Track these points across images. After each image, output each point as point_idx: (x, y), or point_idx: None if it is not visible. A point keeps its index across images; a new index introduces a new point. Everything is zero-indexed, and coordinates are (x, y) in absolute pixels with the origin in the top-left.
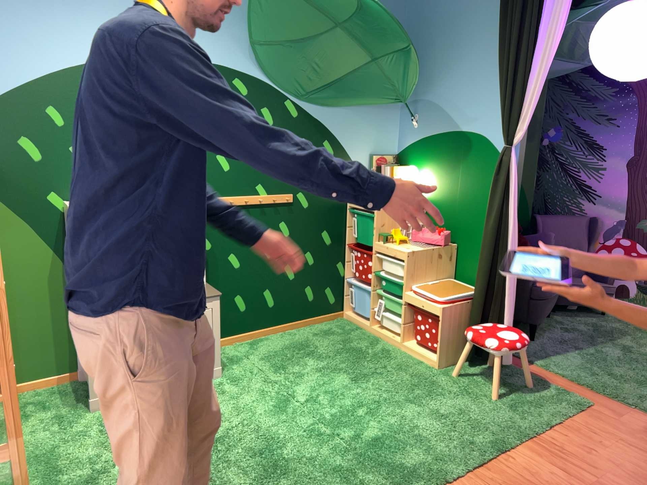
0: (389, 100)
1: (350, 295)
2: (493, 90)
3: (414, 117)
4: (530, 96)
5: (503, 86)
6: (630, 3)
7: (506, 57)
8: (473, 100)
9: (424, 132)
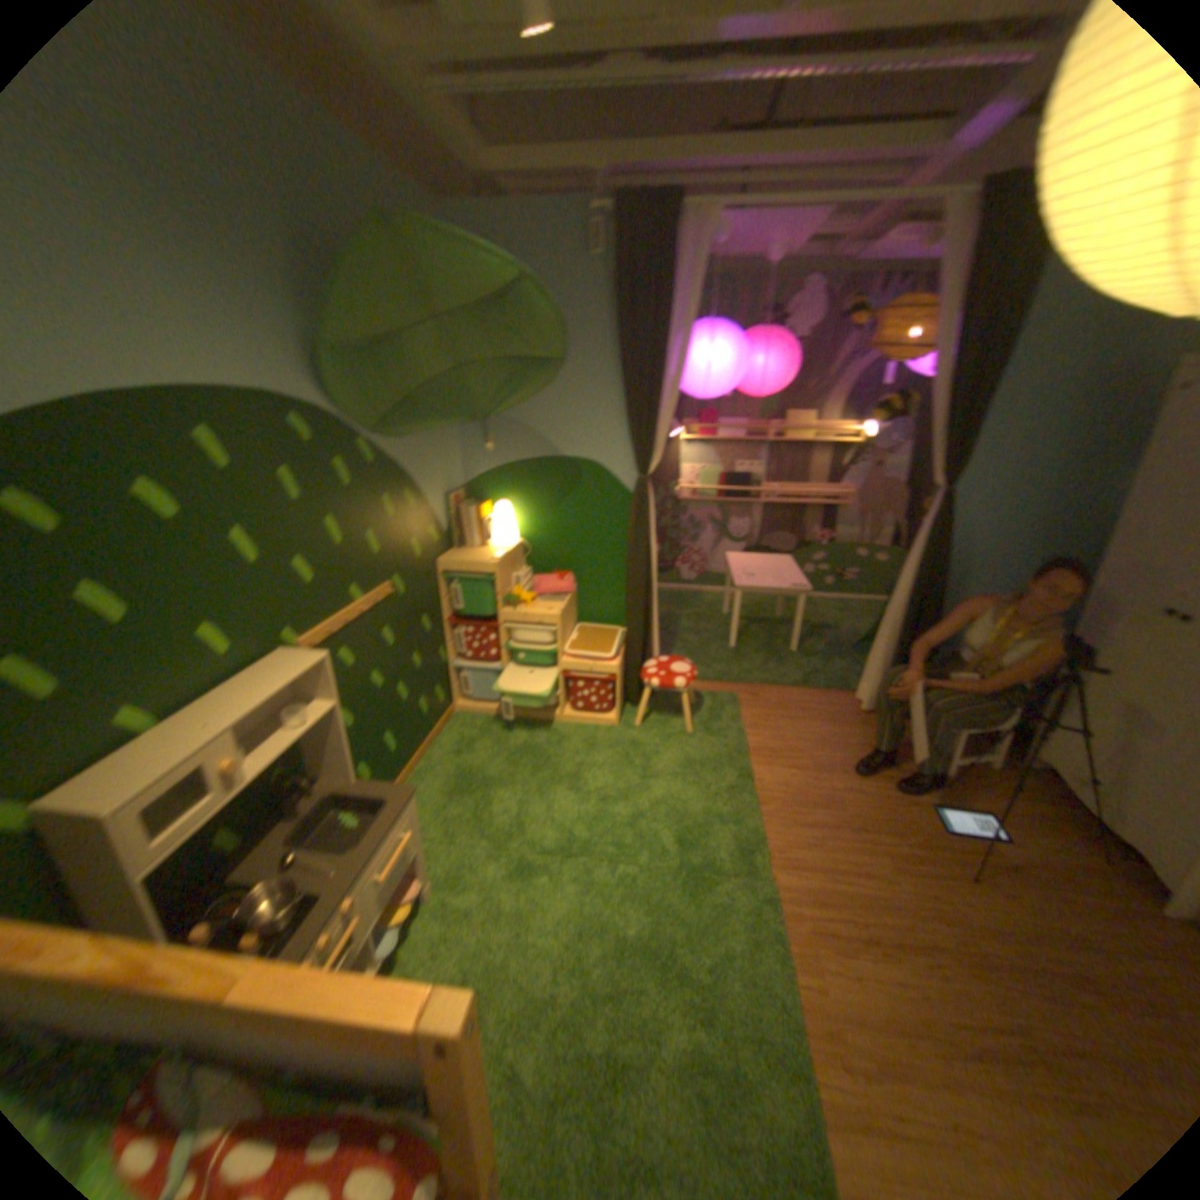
0: (463, 422)
1: (460, 685)
2: (601, 412)
3: (485, 440)
4: (657, 423)
5: (633, 413)
6: (713, 326)
7: (634, 379)
8: (574, 422)
9: (504, 460)
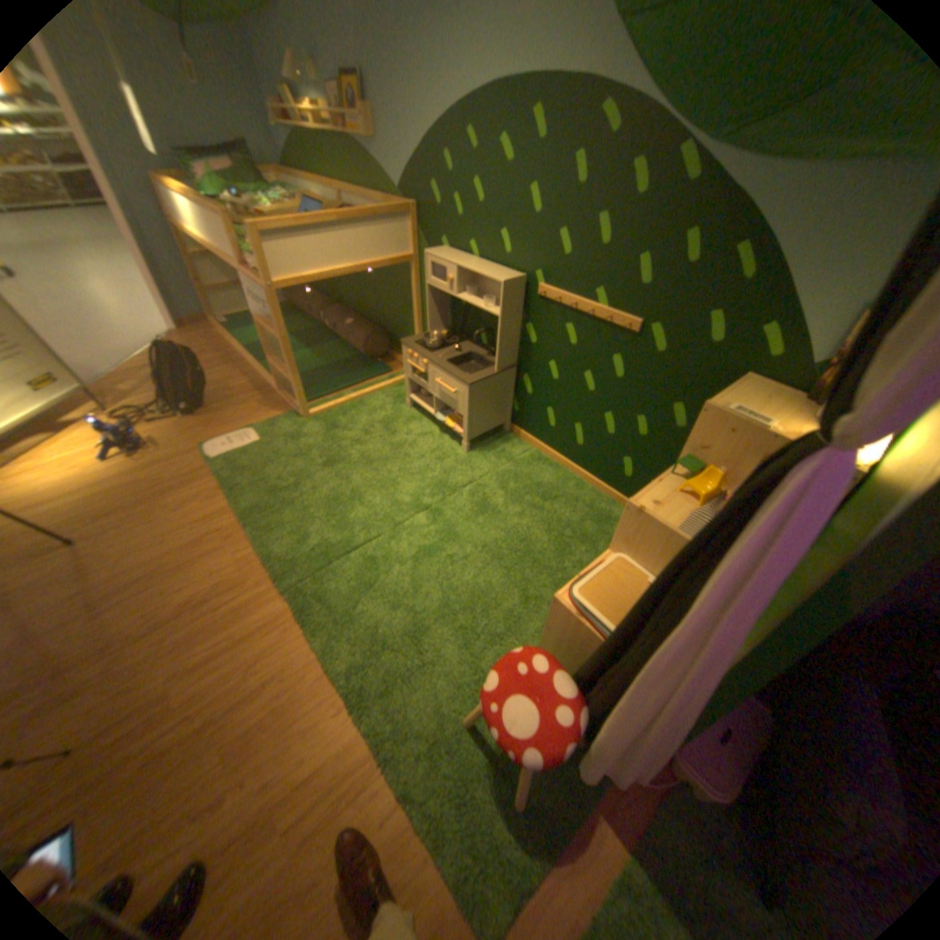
0: None
1: None
2: None
3: None
4: None
5: None
6: None
7: None
8: None
9: None
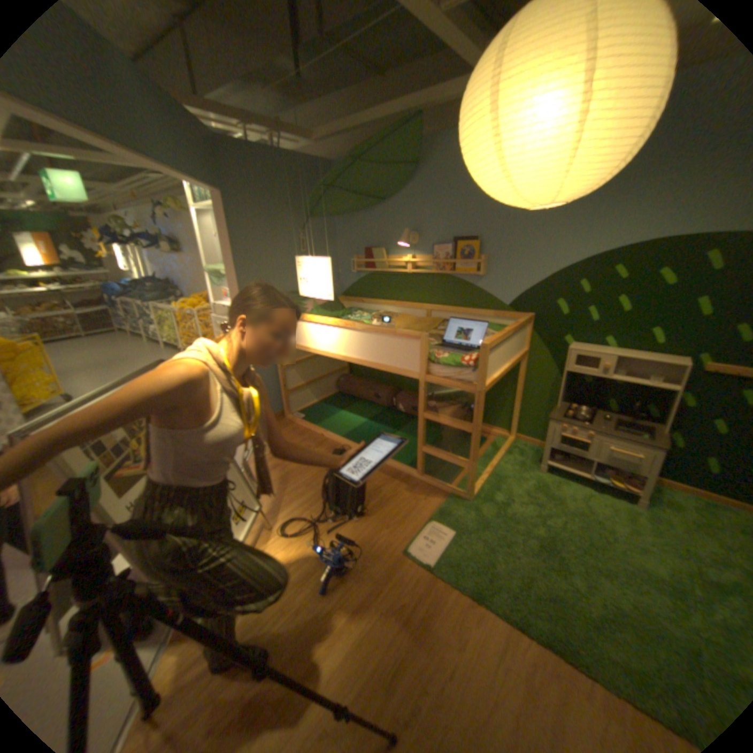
0: None
1: None
2: None
3: None
4: None
5: None
6: None
7: None
8: None
9: None
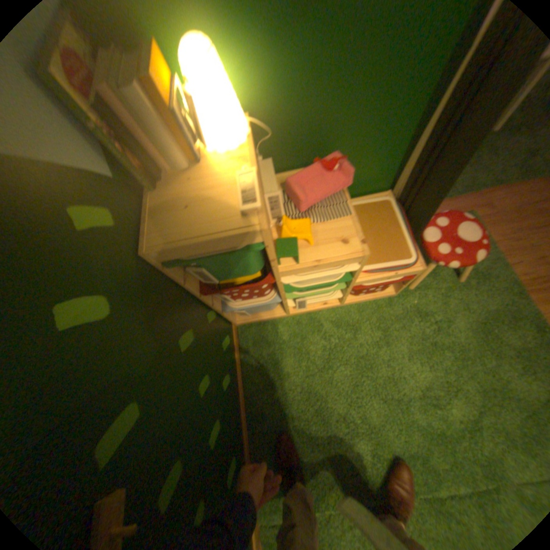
0: None
1: (239, 316)
2: None
3: None
4: None
5: None
6: None
7: None
8: None
9: None
